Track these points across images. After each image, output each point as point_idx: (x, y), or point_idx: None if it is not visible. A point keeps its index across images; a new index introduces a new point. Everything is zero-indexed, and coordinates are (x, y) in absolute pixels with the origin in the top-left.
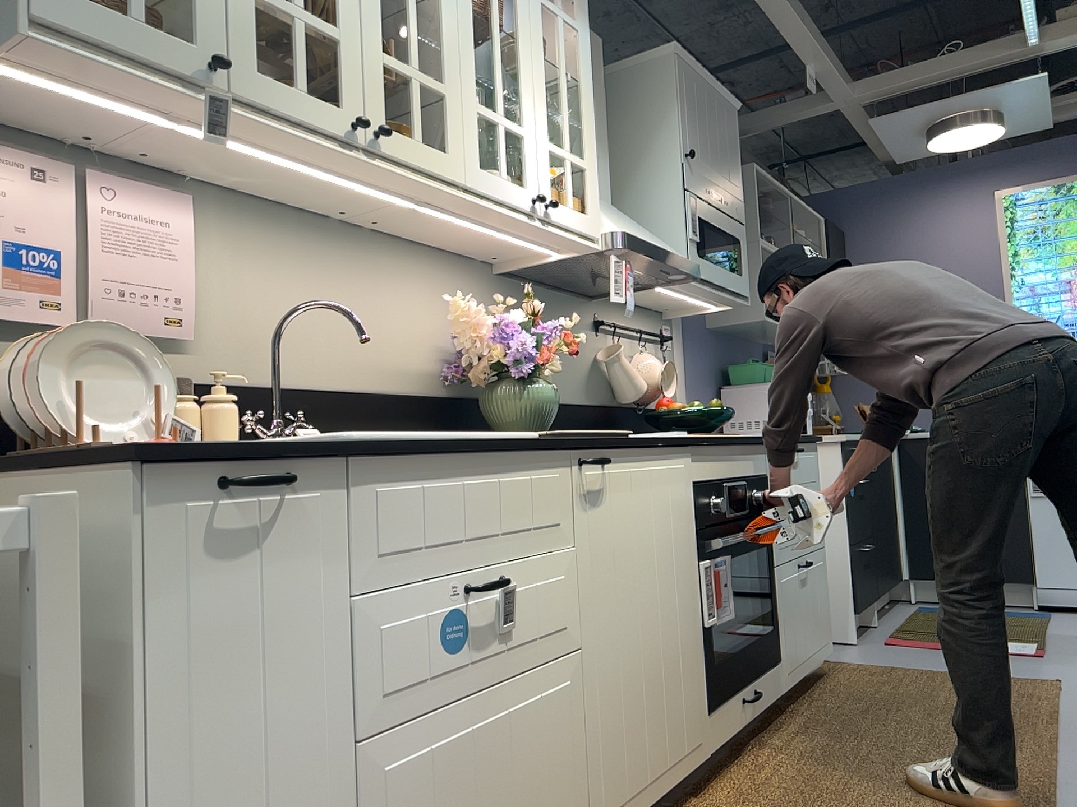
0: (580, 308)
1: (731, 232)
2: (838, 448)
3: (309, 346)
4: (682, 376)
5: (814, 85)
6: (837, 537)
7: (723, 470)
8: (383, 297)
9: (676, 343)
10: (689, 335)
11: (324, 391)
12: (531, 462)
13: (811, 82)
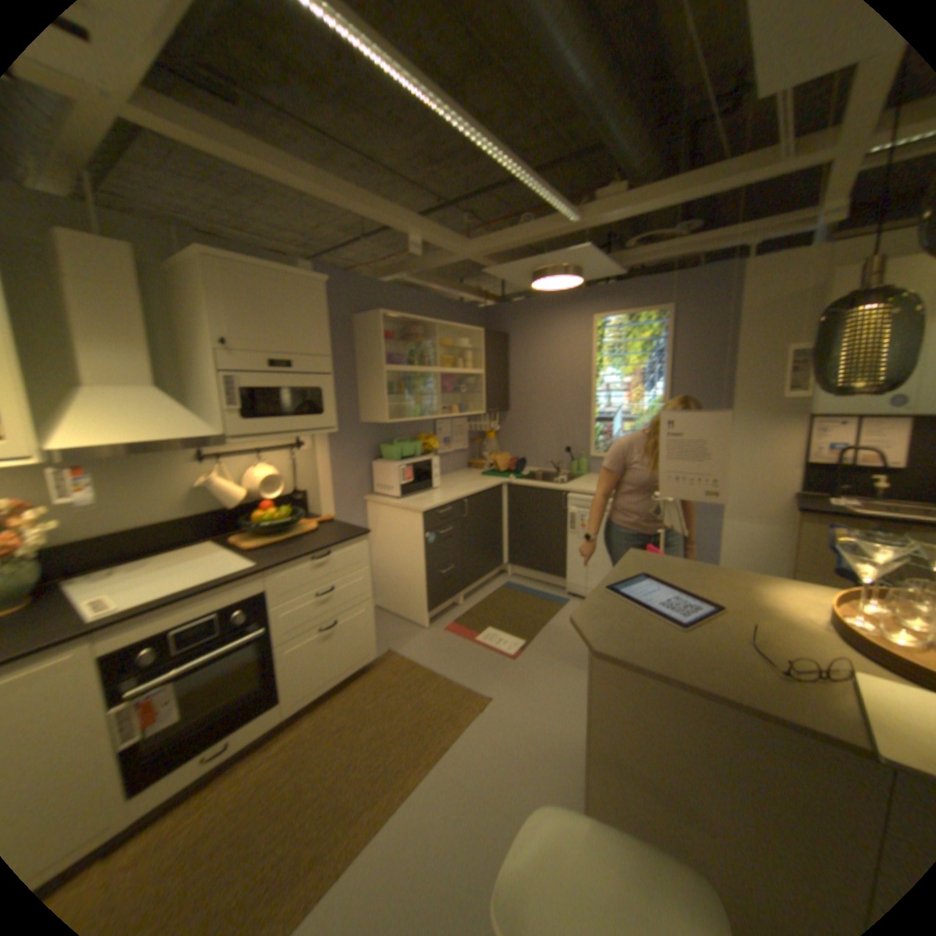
0: (167, 452)
1: (301, 387)
2: (419, 515)
3: None
4: (320, 465)
5: (417, 249)
6: (418, 568)
7: (163, 626)
8: None
9: (313, 444)
10: (330, 434)
11: None
12: None
13: (413, 247)
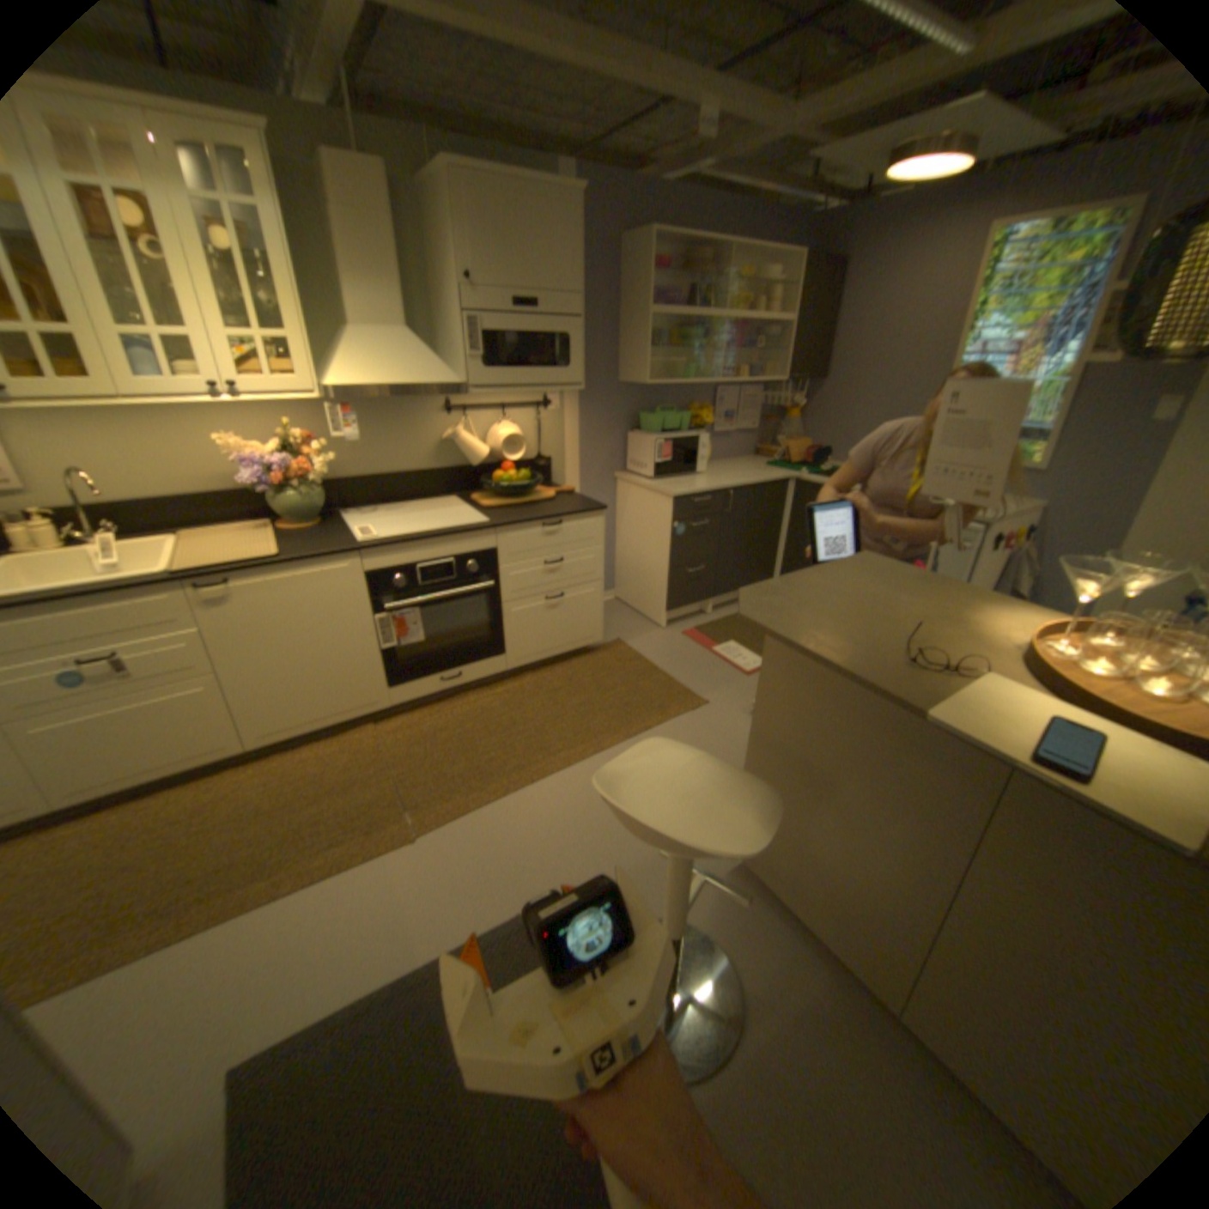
0: (423, 398)
1: (549, 330)
2: (671, 499)
3: (129, 474)
4: (569, 429)
5: (713, 125)
6: (663, 561)
7: (416, 557)
8: (190, 432)
9: (564, 402)
10: (584, 393)
11: (149, 498)
12: (136, 594)
13: (707, 123)
